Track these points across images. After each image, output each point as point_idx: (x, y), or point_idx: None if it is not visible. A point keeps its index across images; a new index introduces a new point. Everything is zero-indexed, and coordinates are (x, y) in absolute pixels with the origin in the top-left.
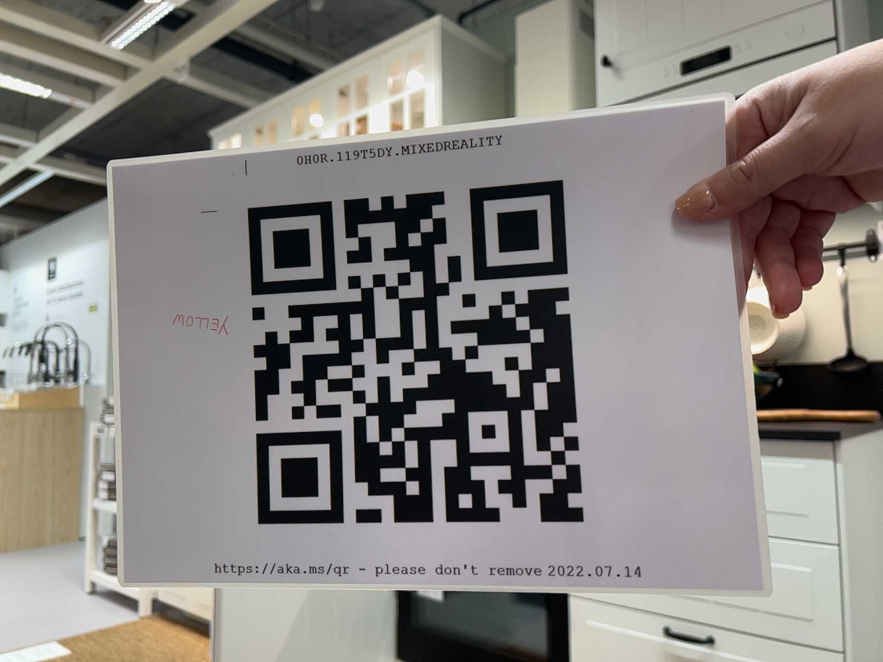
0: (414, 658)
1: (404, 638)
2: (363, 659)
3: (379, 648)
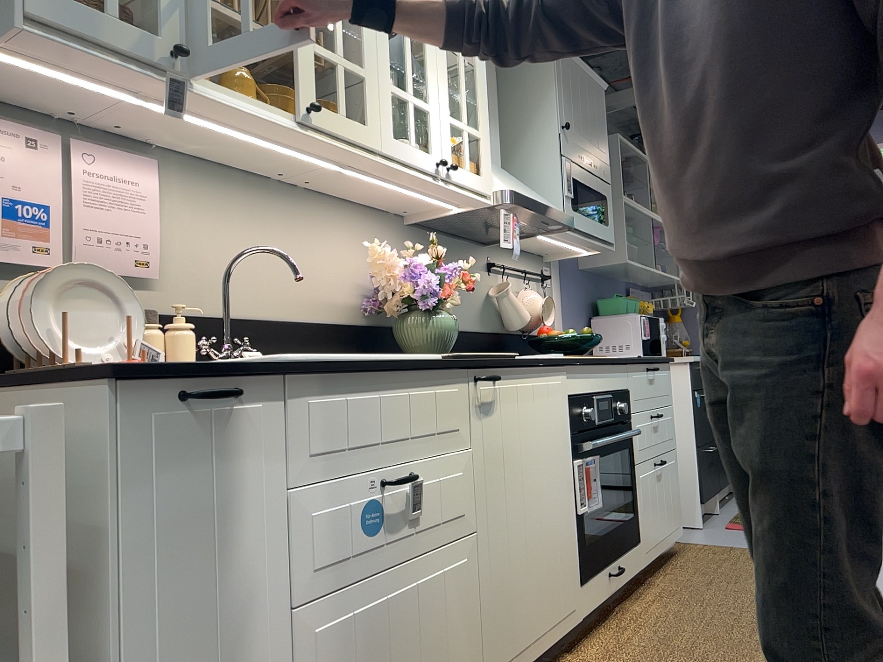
0: (589, 571)
1: (584, 558)
2: (564, 608)
3: (573, 584)
